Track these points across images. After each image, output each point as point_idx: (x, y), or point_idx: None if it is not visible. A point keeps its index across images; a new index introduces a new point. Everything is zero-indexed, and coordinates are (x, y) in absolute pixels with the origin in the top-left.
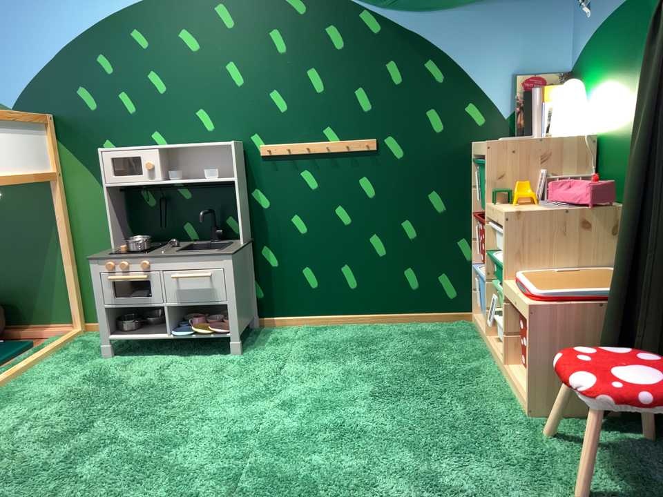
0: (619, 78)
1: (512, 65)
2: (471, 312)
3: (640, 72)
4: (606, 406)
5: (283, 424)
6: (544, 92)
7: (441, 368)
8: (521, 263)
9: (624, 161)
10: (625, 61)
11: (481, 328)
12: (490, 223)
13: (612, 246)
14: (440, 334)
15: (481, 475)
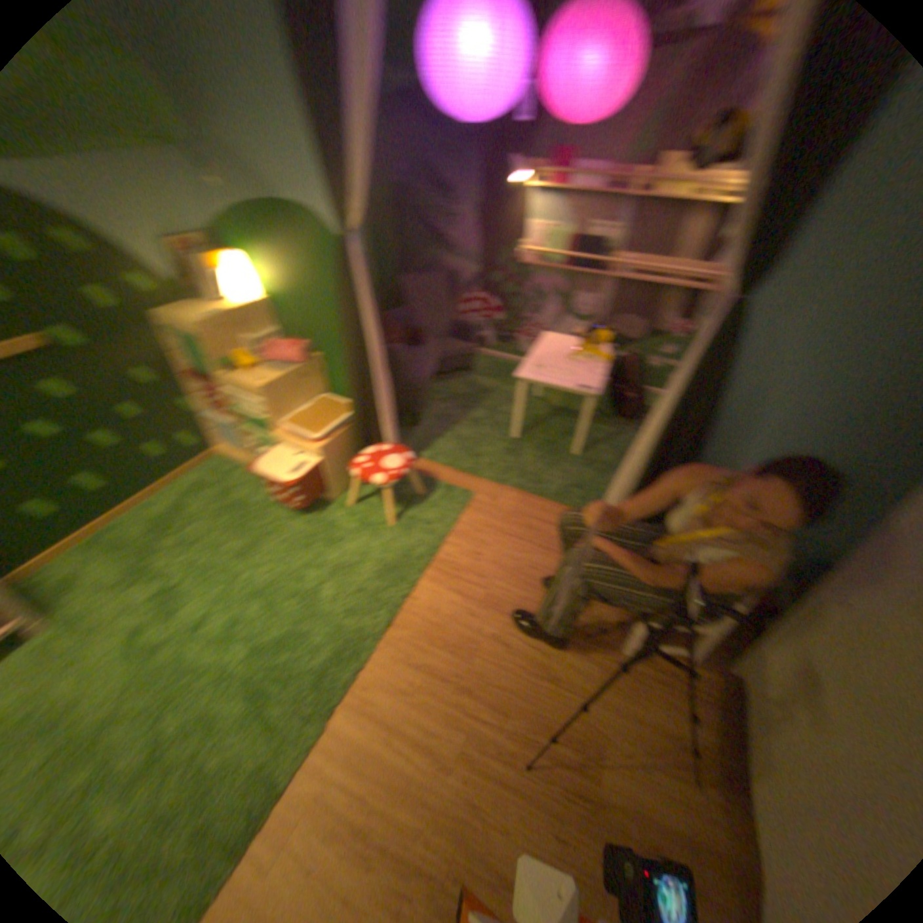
0: (274, 261)
1: (149, 228)
2: (209, 449)
3: (296, 265)
4: (389, 486)
5: (206, 630)
6: (201, 260)
7: (247, 507)
8: (276, 418)
9: (299, 323)
10: (277, 251)
11: (234, 459)
12: (219, 389)
13: (316, 383)
14: (205, 480)
15: (348, 550)
